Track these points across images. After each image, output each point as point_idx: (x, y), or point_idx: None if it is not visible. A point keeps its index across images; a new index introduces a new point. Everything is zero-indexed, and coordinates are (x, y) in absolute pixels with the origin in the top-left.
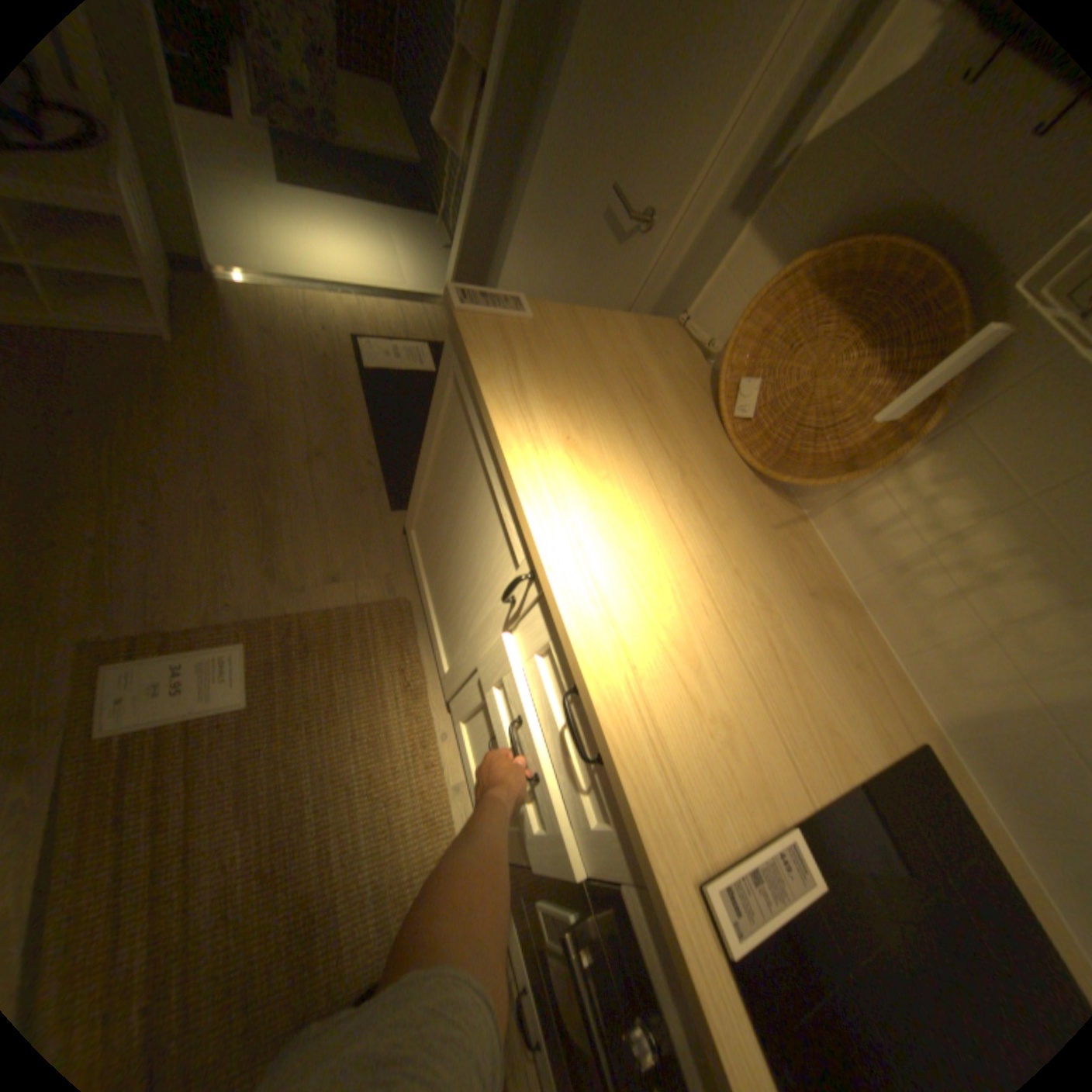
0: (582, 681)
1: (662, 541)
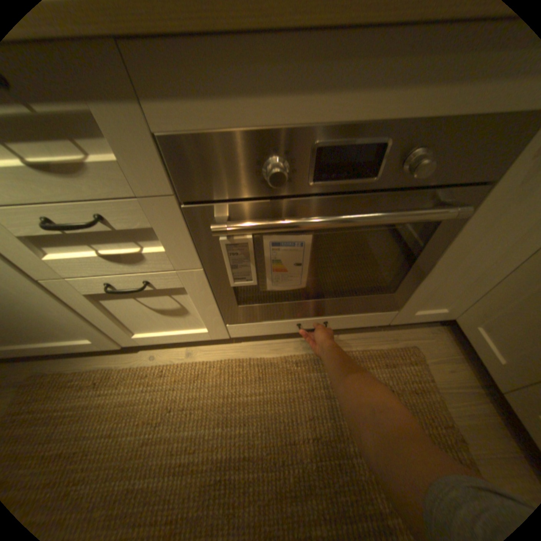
0: None
1: None
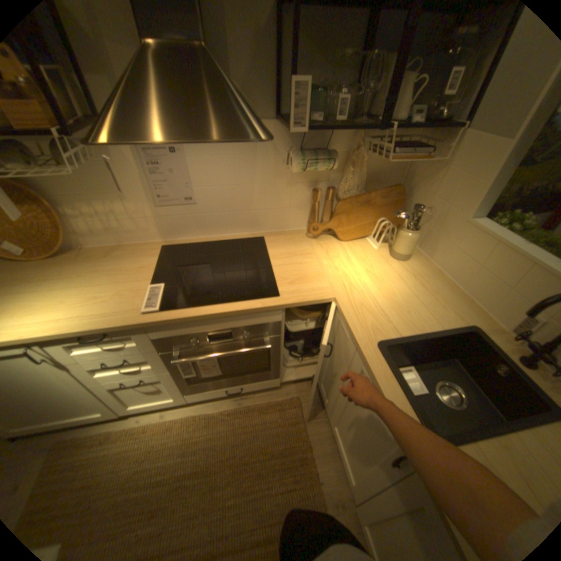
0: (72, 334)
1: (45, 296)
